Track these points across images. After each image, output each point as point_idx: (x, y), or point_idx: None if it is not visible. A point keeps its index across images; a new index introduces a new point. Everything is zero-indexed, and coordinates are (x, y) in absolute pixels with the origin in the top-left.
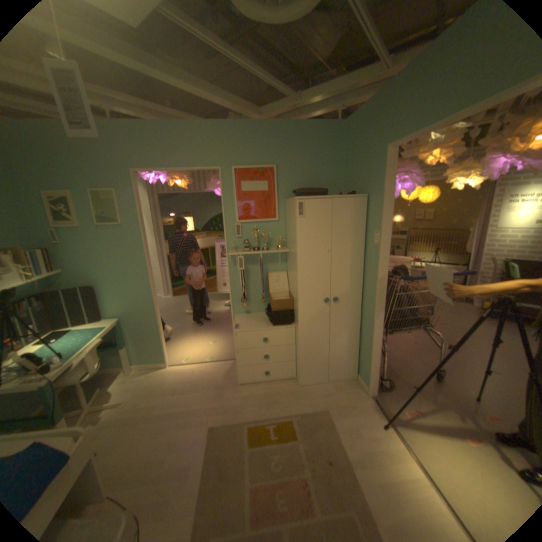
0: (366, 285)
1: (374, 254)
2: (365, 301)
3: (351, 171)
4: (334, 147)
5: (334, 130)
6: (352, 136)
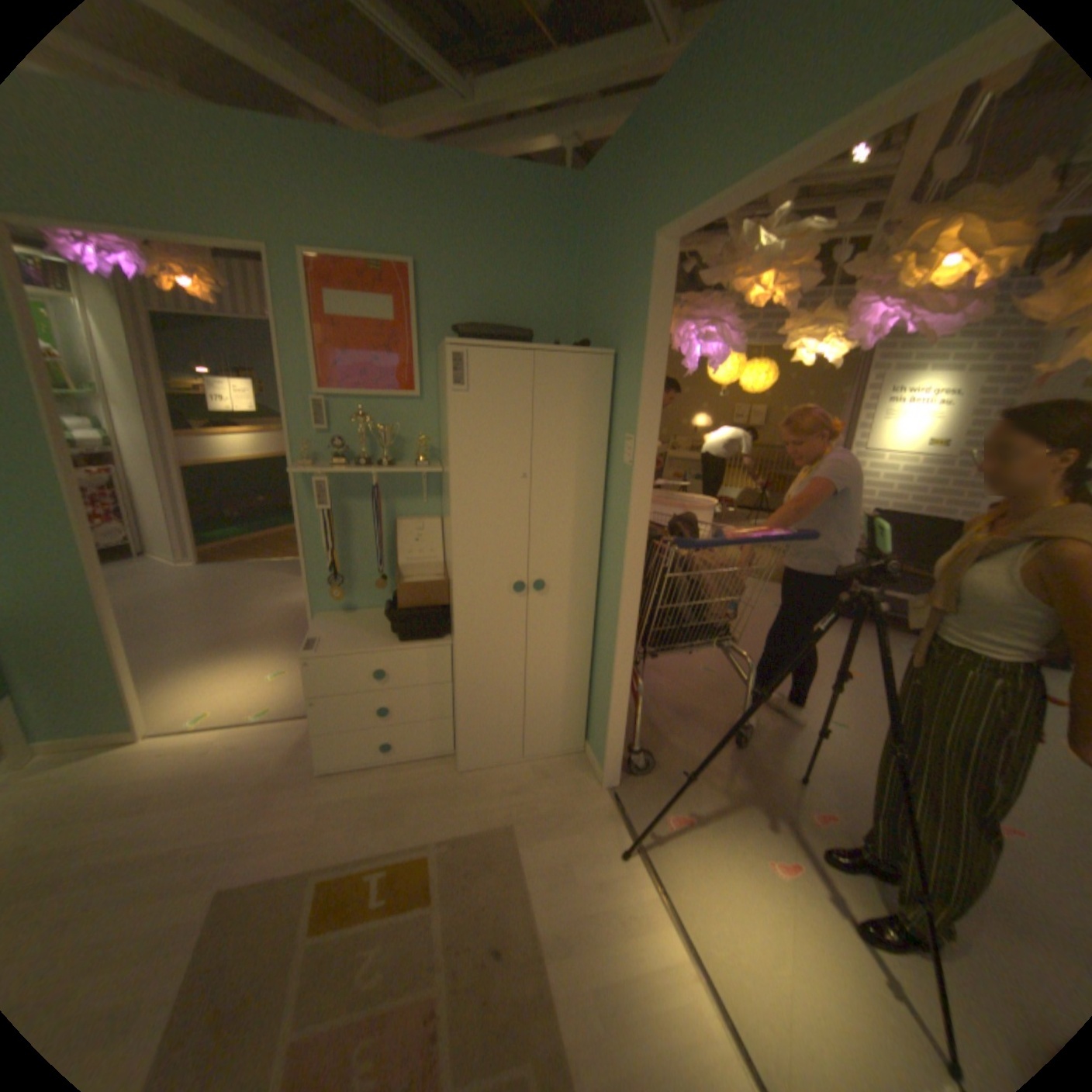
0: (606, 555)
1: (622, 487)
2: (603, 589)
3: (588, 297)
4: (555, 236)
5: (556, 194)
6: (593, 213)
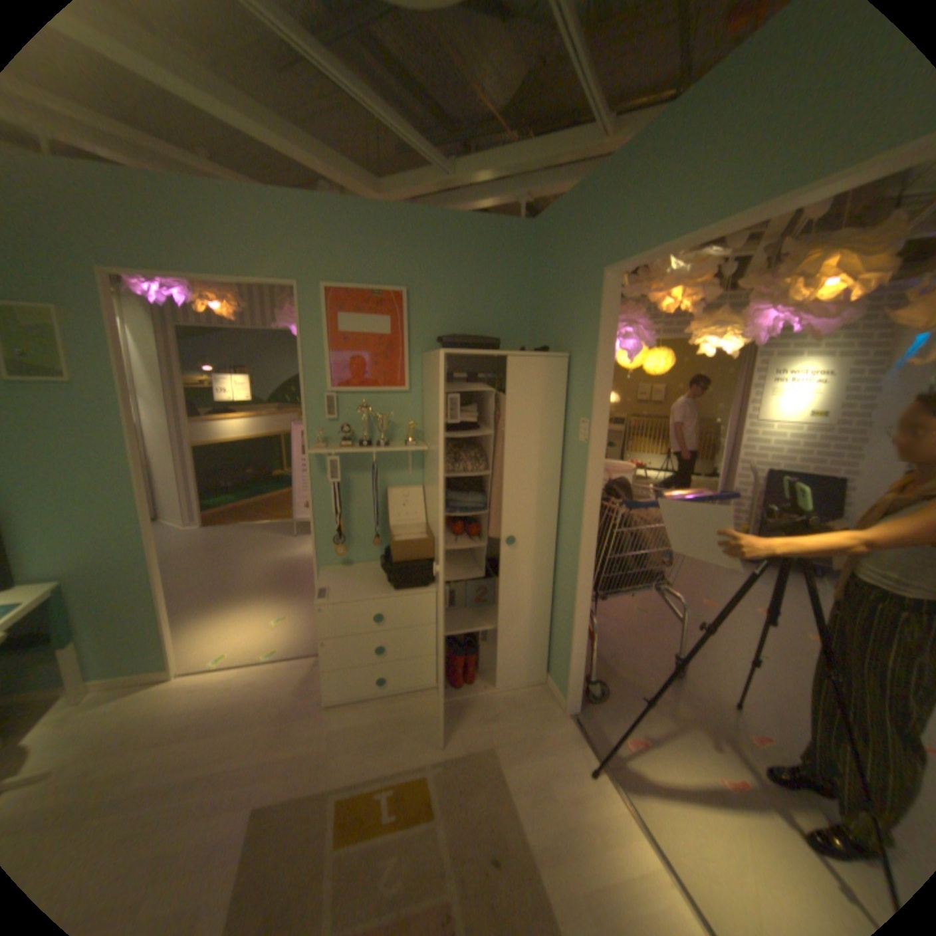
0: (564, 514)
1: (579, 459)
2: (562, 542)
3: (541, 312)
4: (513, 266)
5: (514, 236)
6: (545, 250)
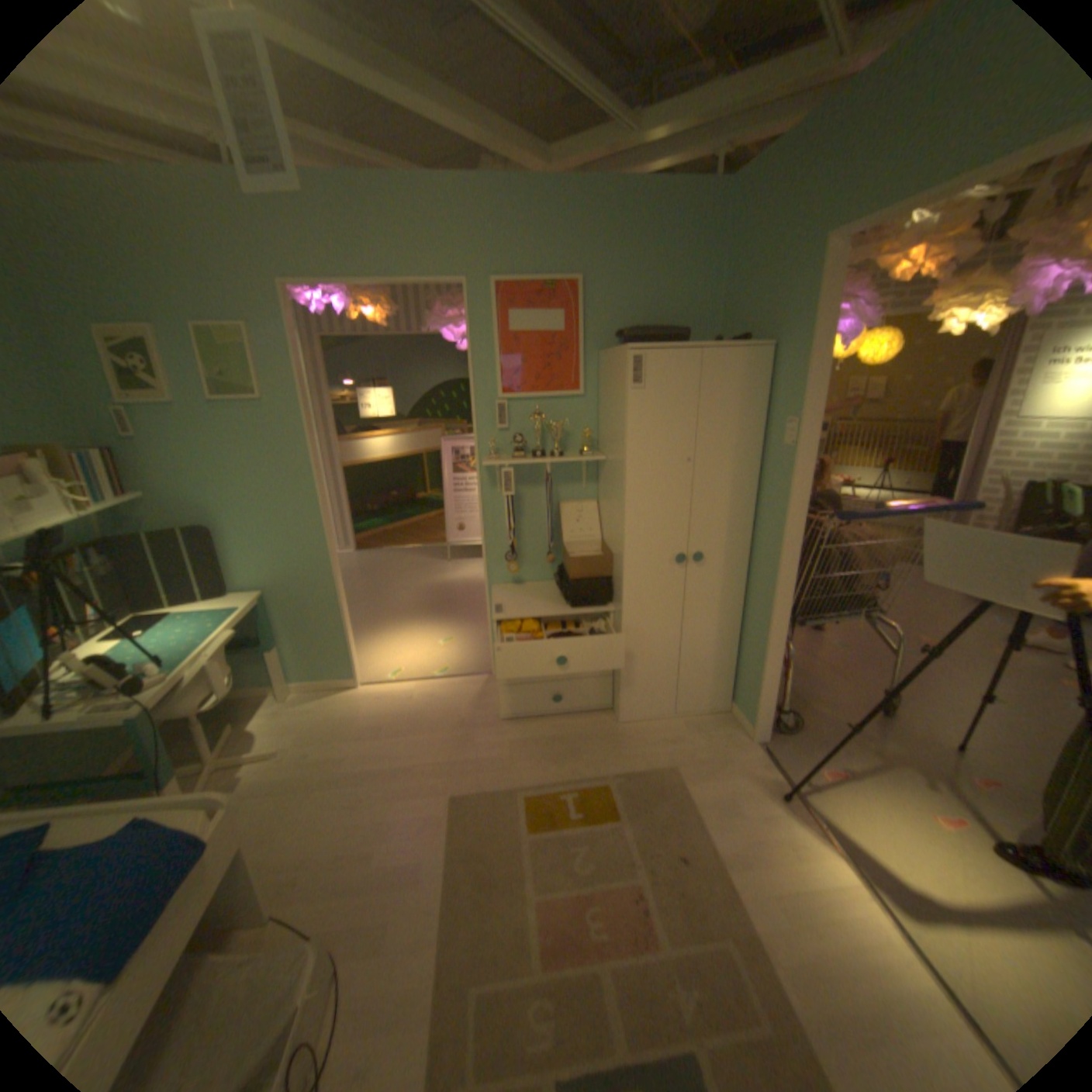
0: (760, 529)
1: (782, 465)
2: (756, 560)
3: (740, 291)
4: (705, 237)
5: (708, 199)
6: (747, 213)
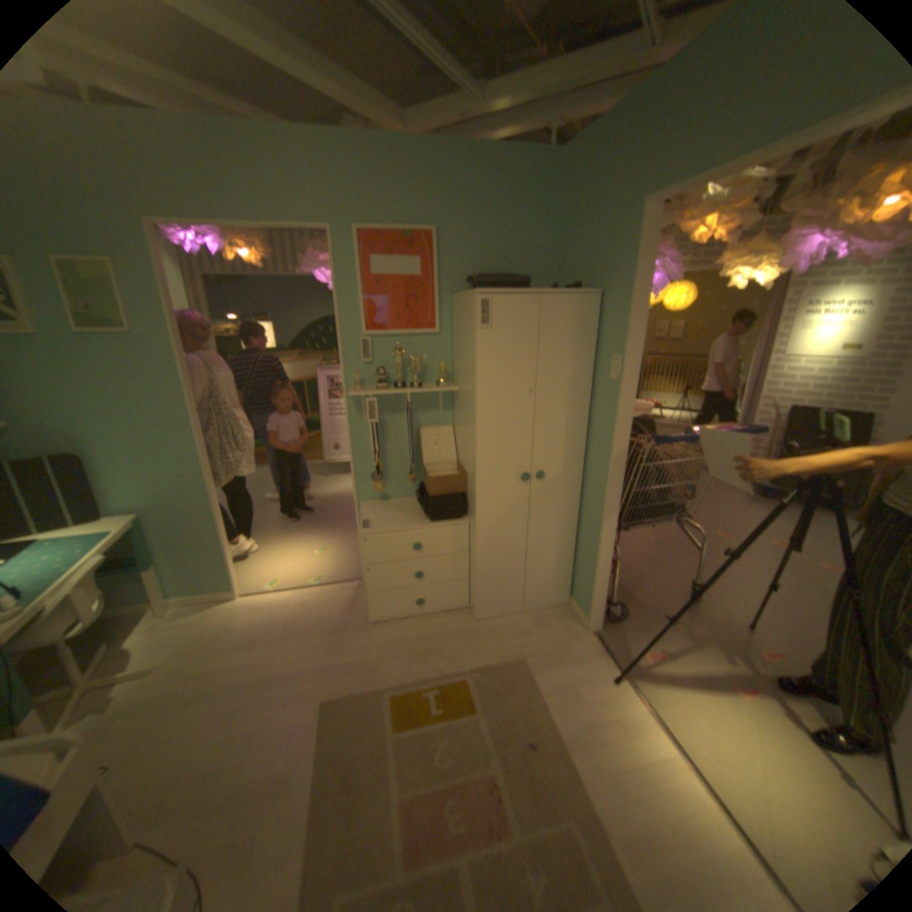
0: (591, 450)
1: (609, 396)
2: (588, 476)
3: (571, 246)
4: (542, 198)
5: (544, 165)
6: (576, 178)
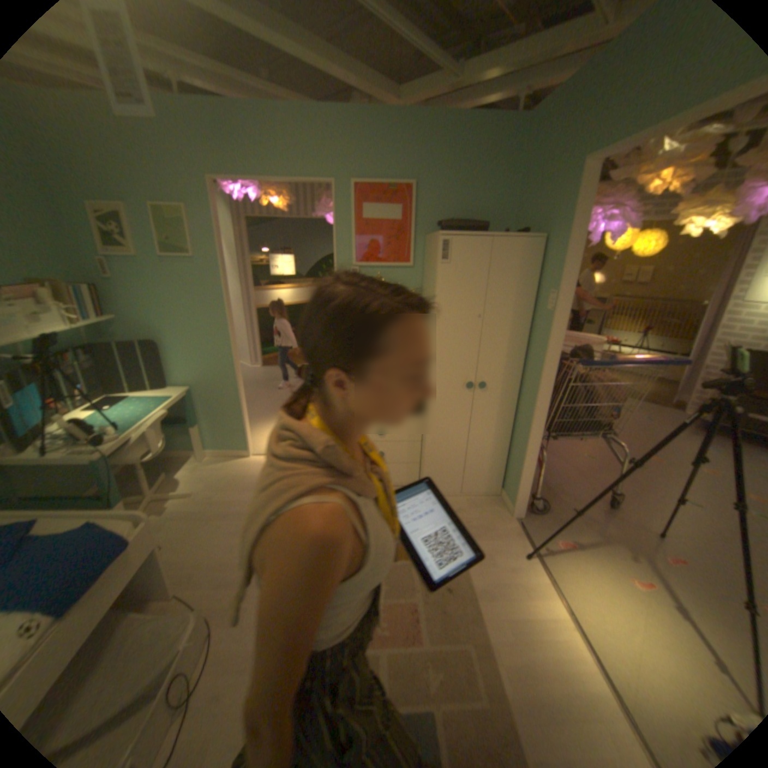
0: (527, 369)
1: (544, 324)
2: (523, 391)
3: (527, 198)
4: (506, 157)
5: (509, 129)
6: (536, 141)
